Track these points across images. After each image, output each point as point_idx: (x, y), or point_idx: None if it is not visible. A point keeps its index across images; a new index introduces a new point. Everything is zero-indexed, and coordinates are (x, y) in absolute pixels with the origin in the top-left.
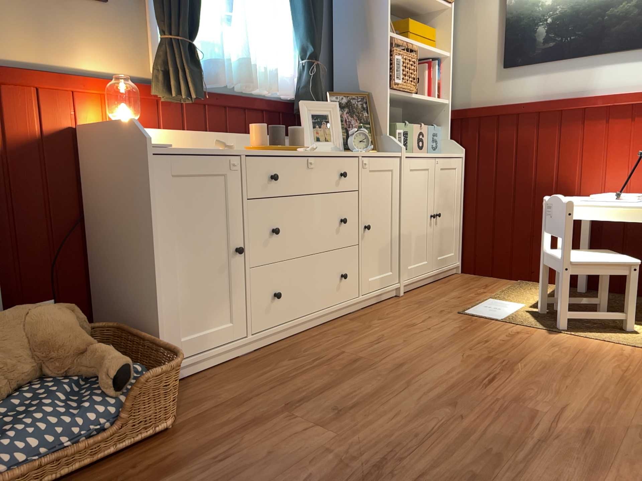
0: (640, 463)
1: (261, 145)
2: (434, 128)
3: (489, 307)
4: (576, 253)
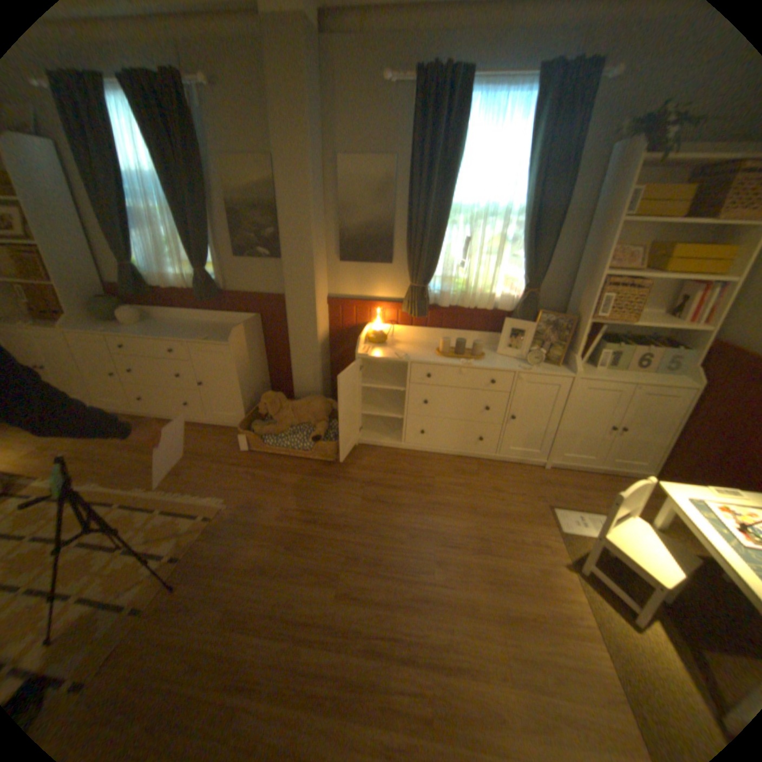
0: (411, 628)
1: (439, 353)
2: (690, 349)
3: (582, 521)
4: (646, 539)
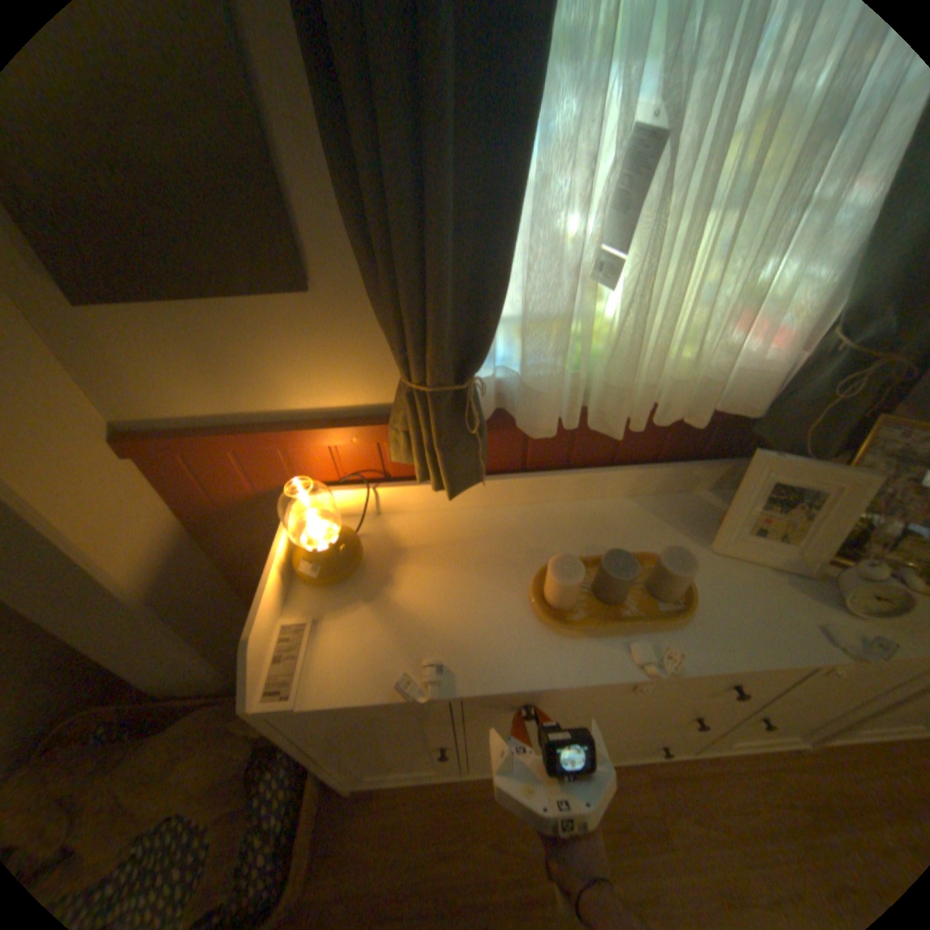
0: None
1: (555, 613)
2: None
3: None
4: None
